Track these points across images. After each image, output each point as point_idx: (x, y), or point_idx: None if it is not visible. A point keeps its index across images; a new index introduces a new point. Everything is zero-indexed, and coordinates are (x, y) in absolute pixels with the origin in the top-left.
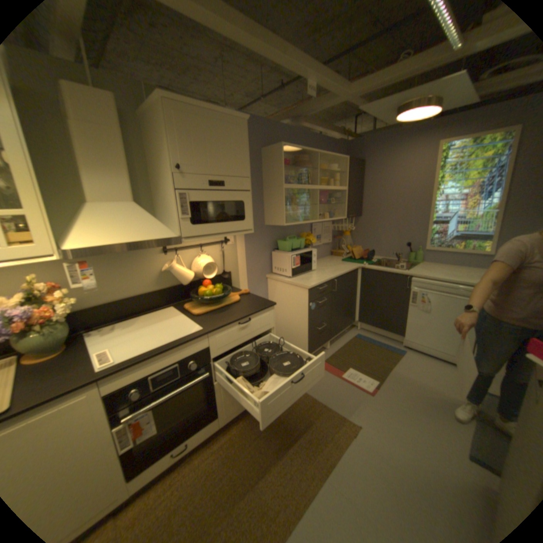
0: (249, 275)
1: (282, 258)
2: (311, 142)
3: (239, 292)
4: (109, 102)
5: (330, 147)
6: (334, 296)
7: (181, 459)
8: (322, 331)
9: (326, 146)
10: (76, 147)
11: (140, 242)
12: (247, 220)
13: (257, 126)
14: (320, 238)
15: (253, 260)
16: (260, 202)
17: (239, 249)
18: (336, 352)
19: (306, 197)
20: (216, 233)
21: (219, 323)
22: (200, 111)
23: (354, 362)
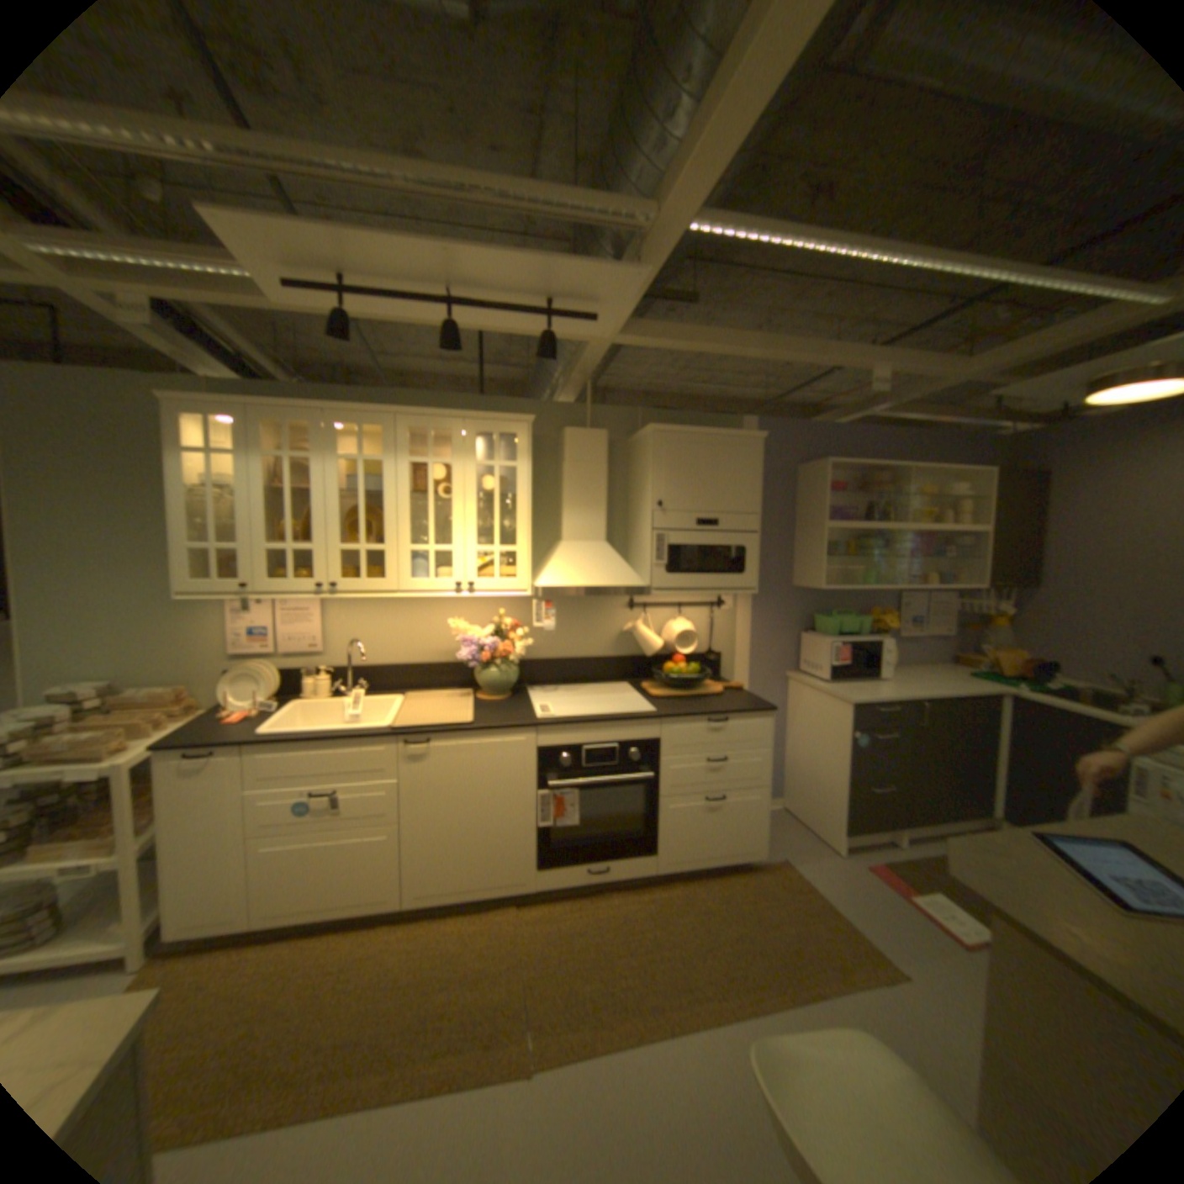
0: (753, 666)
1: (818, 646)
2: (908, 446)
3: (727, 685)
4: (602, 440)
5: (961, 450)
6: (923, 738)
7: (599, 891)
8: (887, 802)
9: (948, 449)
10: (564, 487)
11: (604, 588)
12: (749, 575)
13: (793, 434)
14: (923, 623)
15: (764, 642)
16: (788, 548)
17: (740, 619)
18: (921, 860)
19: (884, 542)
20: (697, 588)
21: (680, 711)
22: (697, 438)
23: (957, 890)
